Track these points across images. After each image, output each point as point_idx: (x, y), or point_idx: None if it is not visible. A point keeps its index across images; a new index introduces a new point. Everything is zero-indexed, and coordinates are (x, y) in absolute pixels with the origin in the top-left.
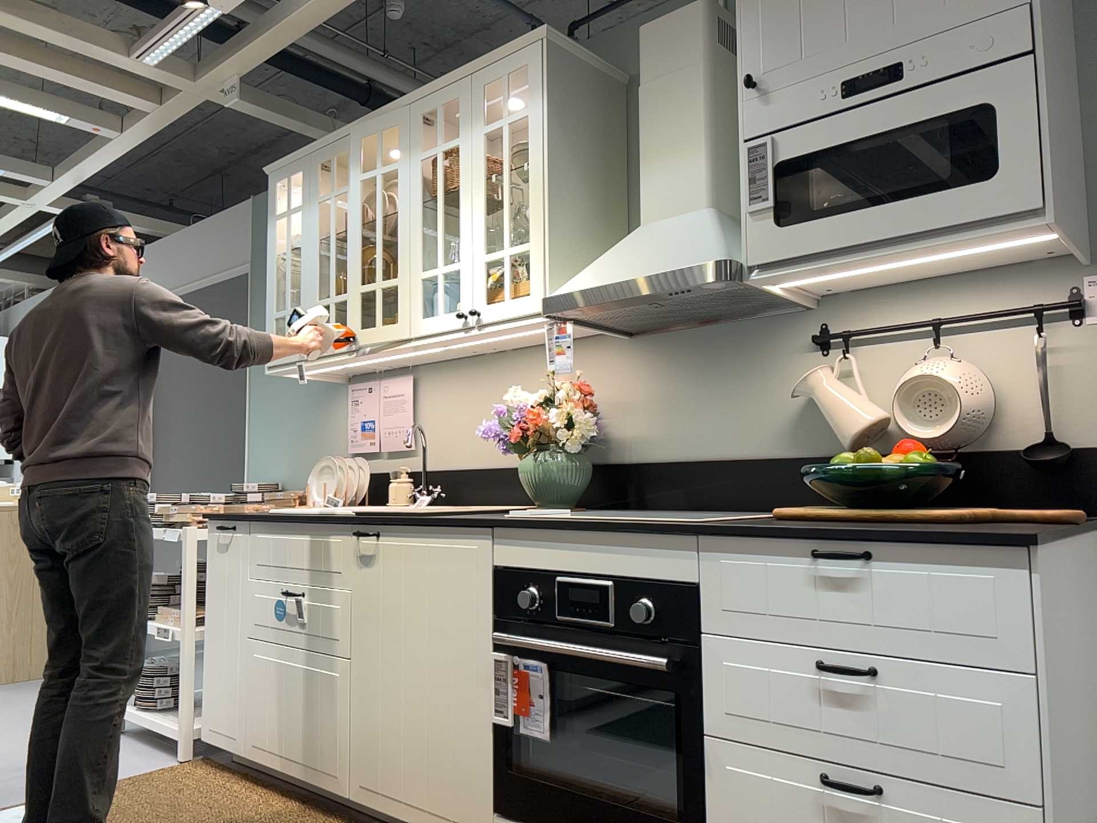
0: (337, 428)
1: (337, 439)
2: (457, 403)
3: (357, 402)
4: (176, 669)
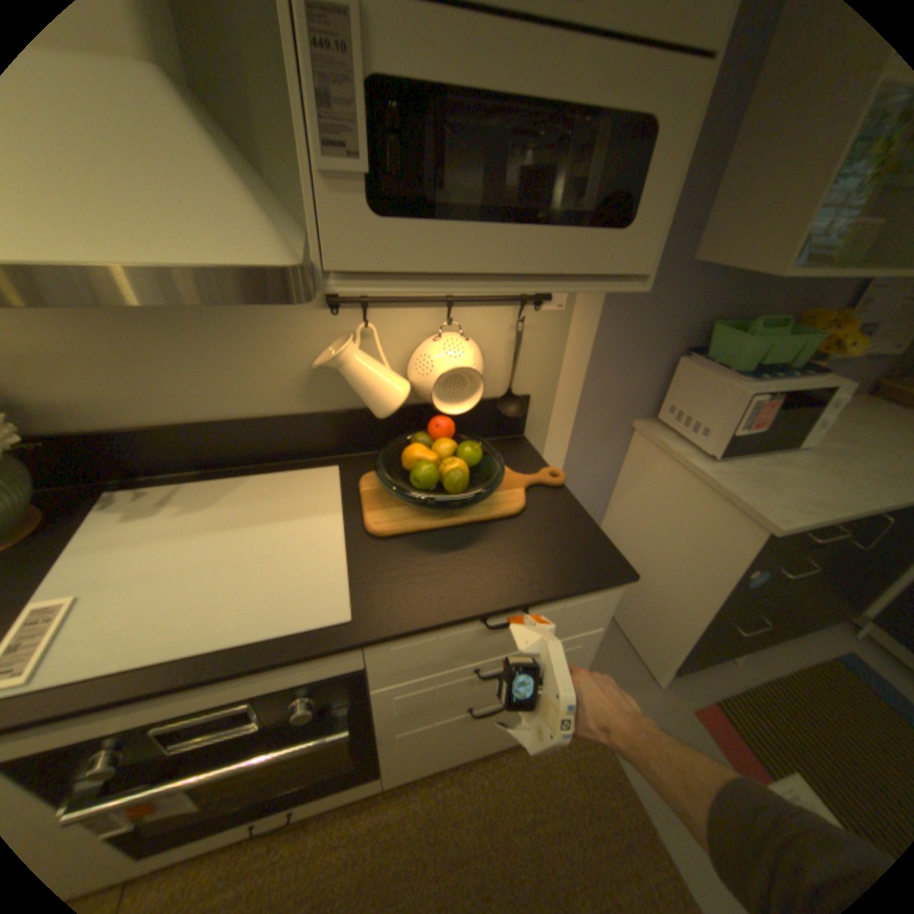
0: None
1: None
2: None
3: None
4: None
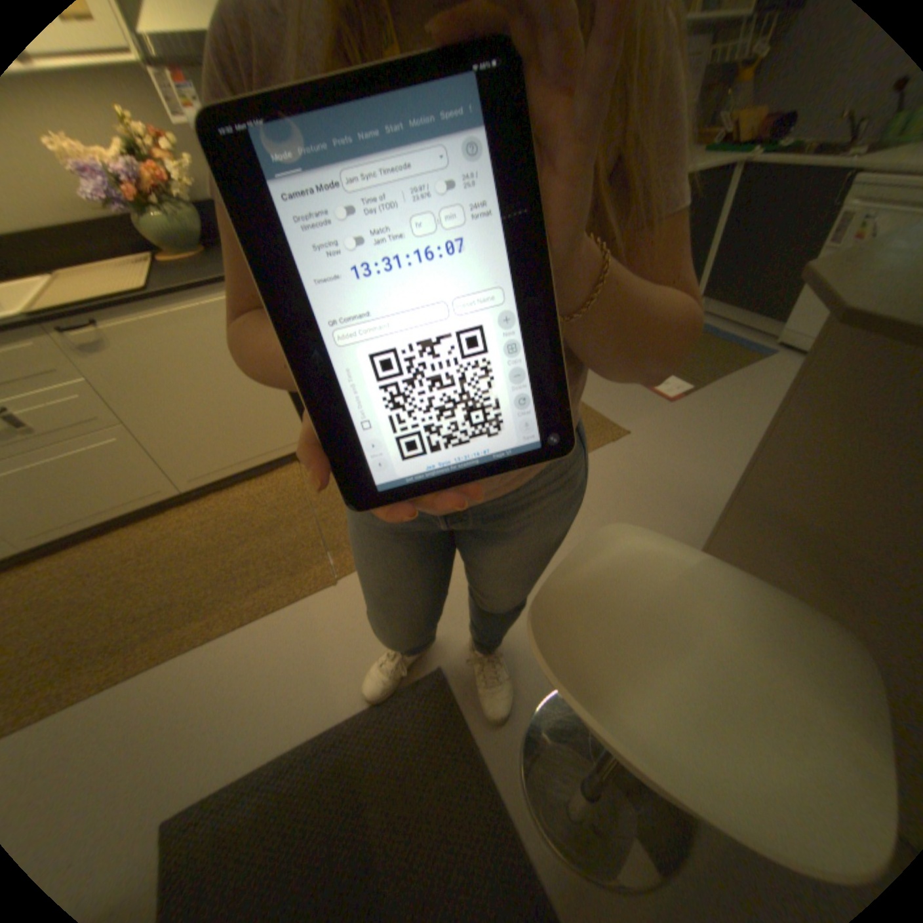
0: None
1: None
2: None
3: None
4: None
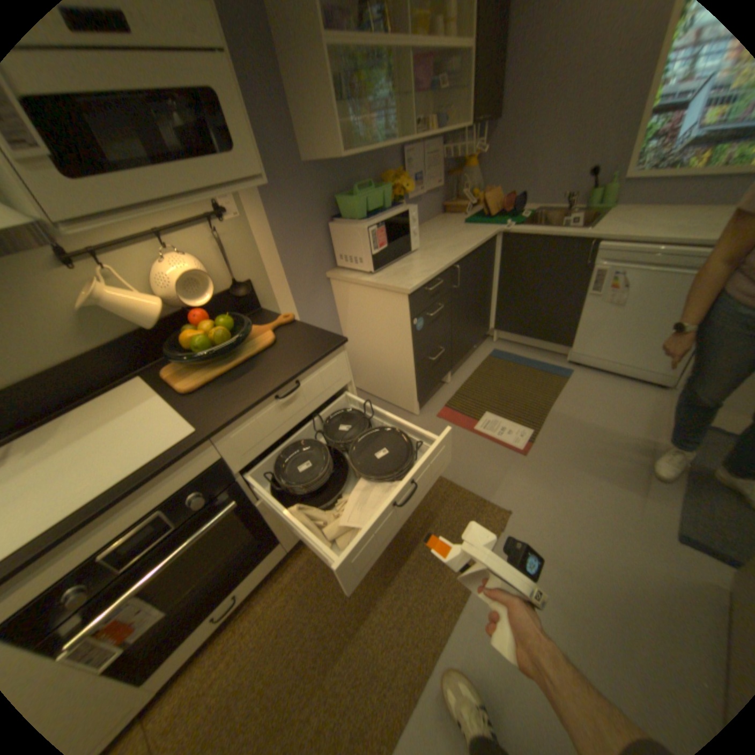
0: None
1: None
2: None
3: None
4: None
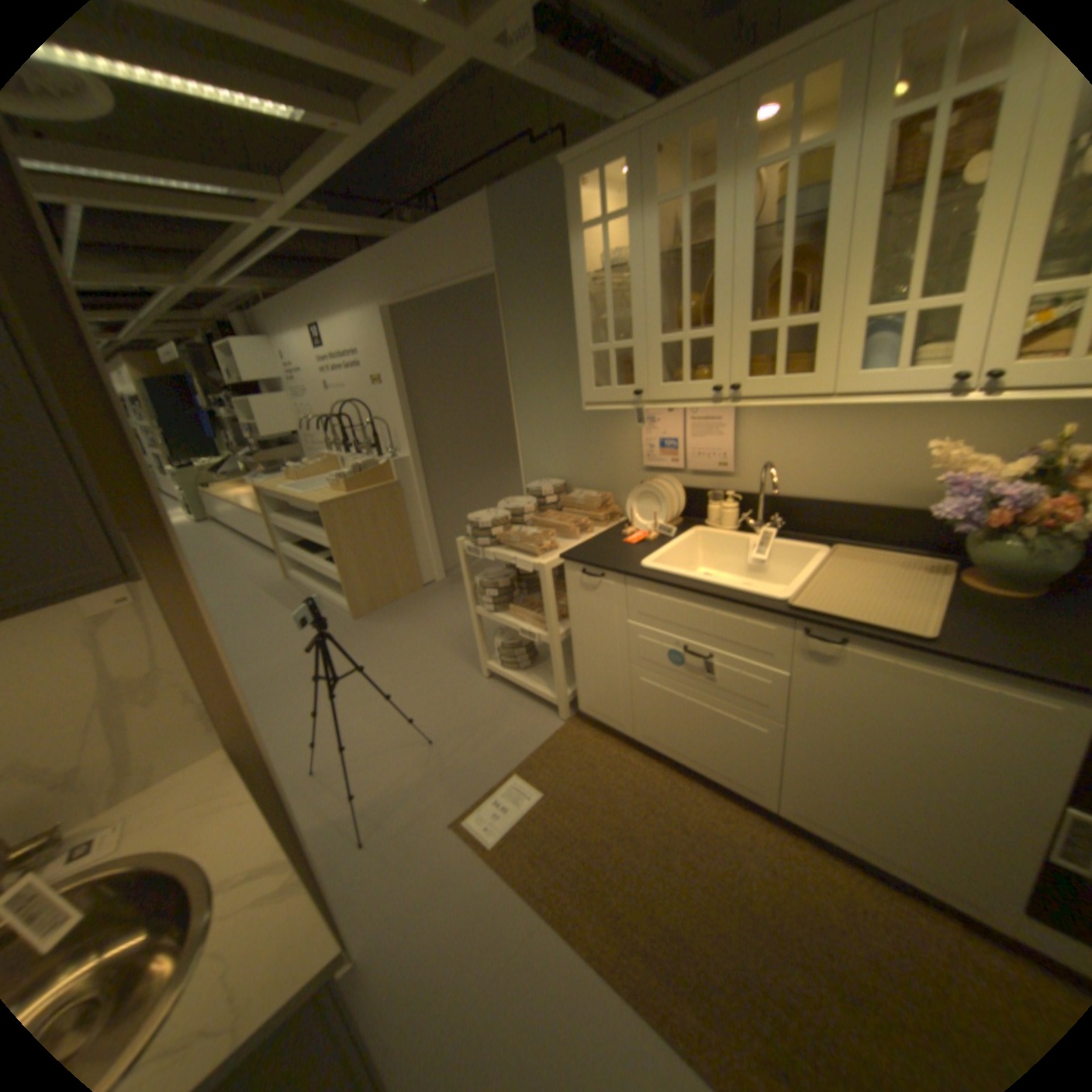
0: (625, 440)
1: (626, 451)
2: (798, 432)
3: (654, 420)
4: (526, 643)
